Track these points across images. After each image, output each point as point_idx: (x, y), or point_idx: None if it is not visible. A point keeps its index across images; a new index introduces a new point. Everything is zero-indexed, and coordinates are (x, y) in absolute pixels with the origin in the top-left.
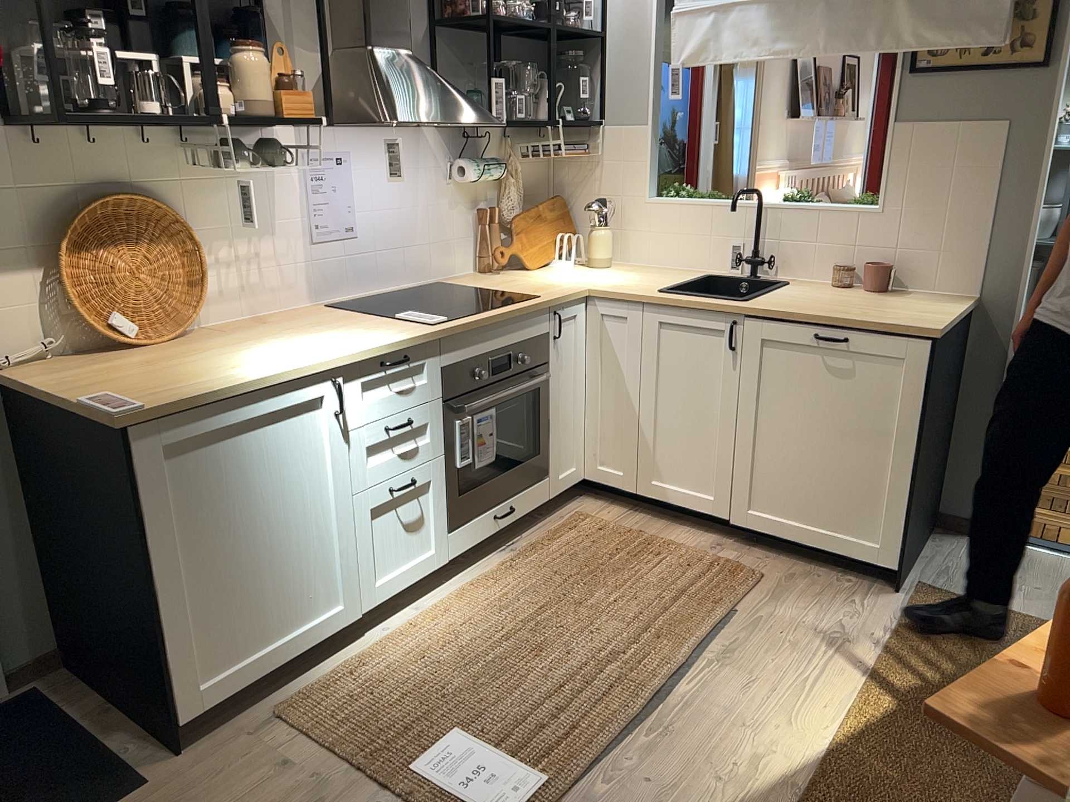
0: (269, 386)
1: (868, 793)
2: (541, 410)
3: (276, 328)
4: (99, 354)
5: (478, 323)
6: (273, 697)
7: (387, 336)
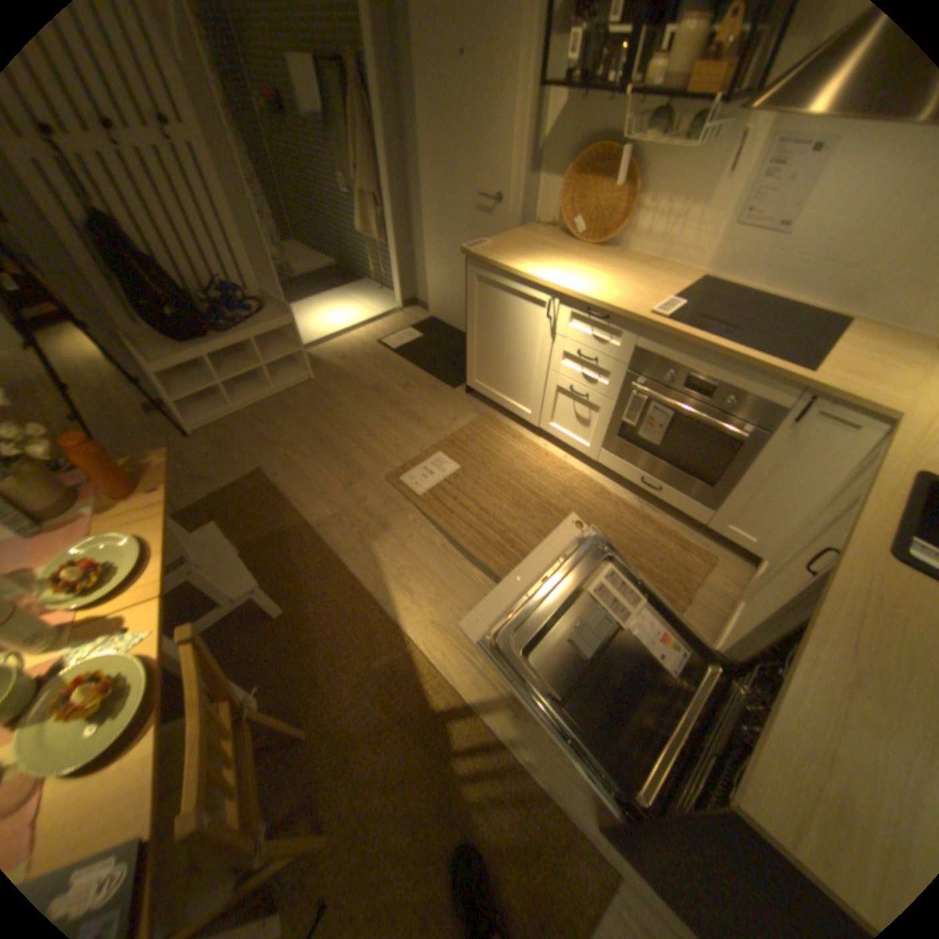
0: (519, 276)
1: (370, 638)
2: (735, 461)
3: (633, 266)
4: (567, 234)
5: (683, 336)
6: (497, 412)
7: (613, 297)
